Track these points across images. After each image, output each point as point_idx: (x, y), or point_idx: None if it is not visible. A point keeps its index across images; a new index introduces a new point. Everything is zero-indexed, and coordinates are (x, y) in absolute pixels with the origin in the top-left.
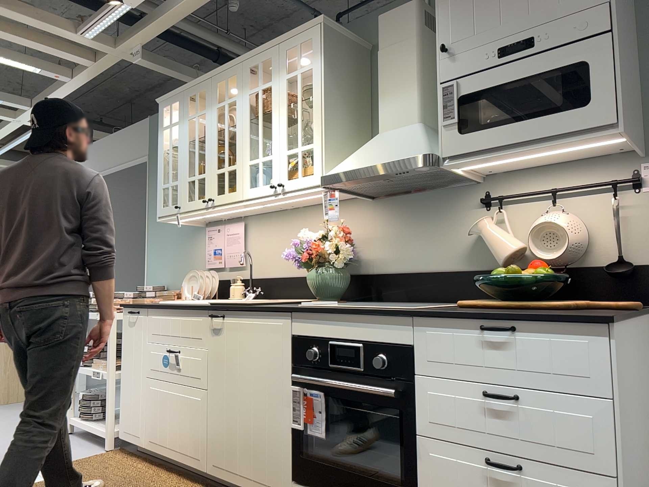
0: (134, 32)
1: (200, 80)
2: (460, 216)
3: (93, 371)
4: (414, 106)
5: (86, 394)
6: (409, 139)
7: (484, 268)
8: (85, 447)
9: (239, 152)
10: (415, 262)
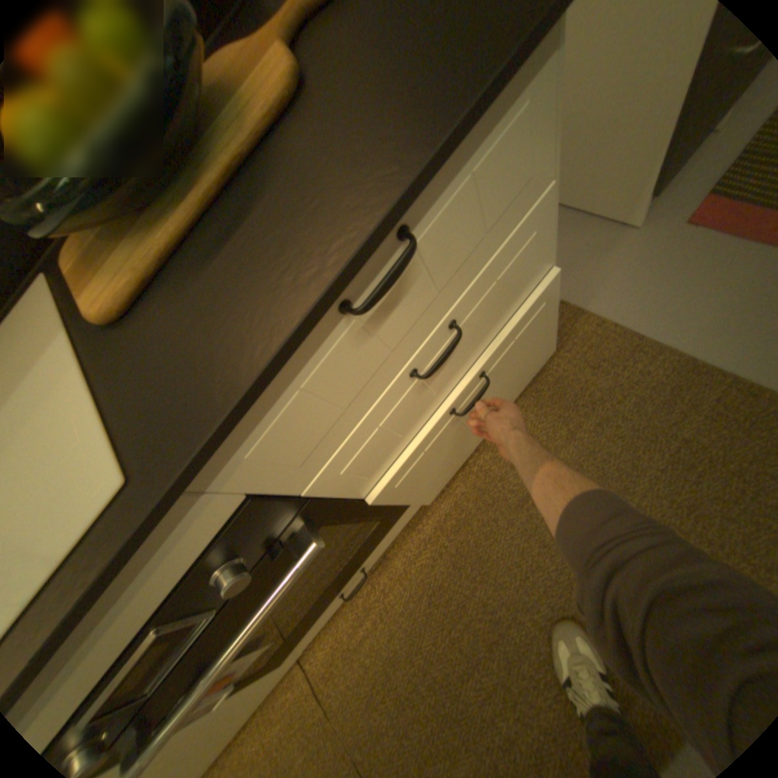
0: None
1: None
2: None
3: None
4: None
5: None
6: None
7: None
8: None
9: None
10: None
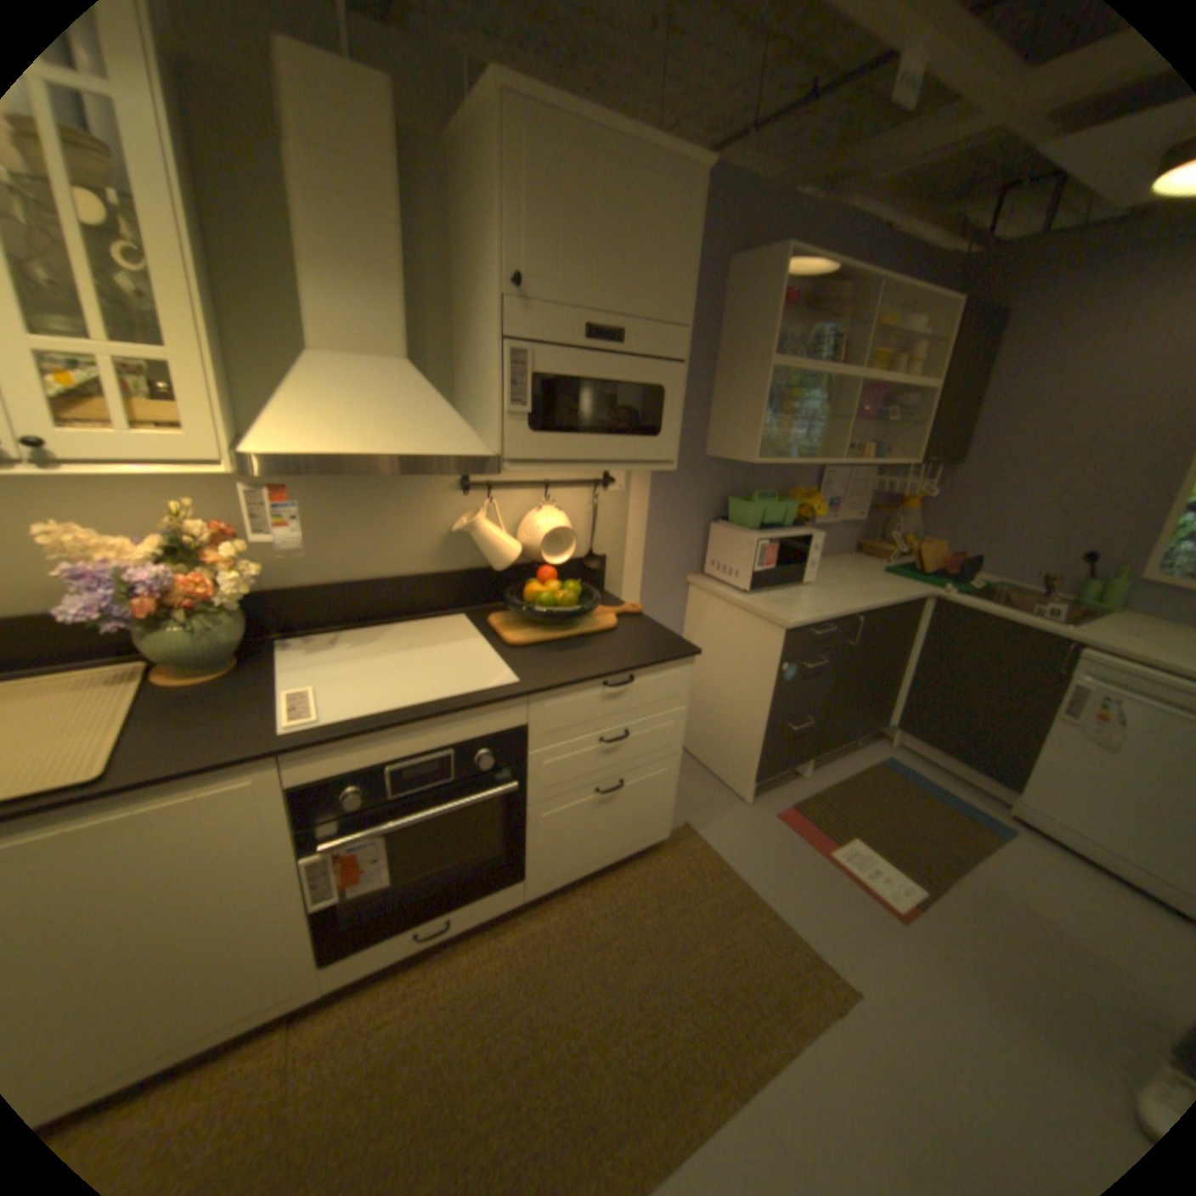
0: None
1: None
2: (429, 501)
3: None
4: (397, 323)
5: None
6: (425, 403)
7: (462, 568)
8: None
9: None
10: (354, 565)
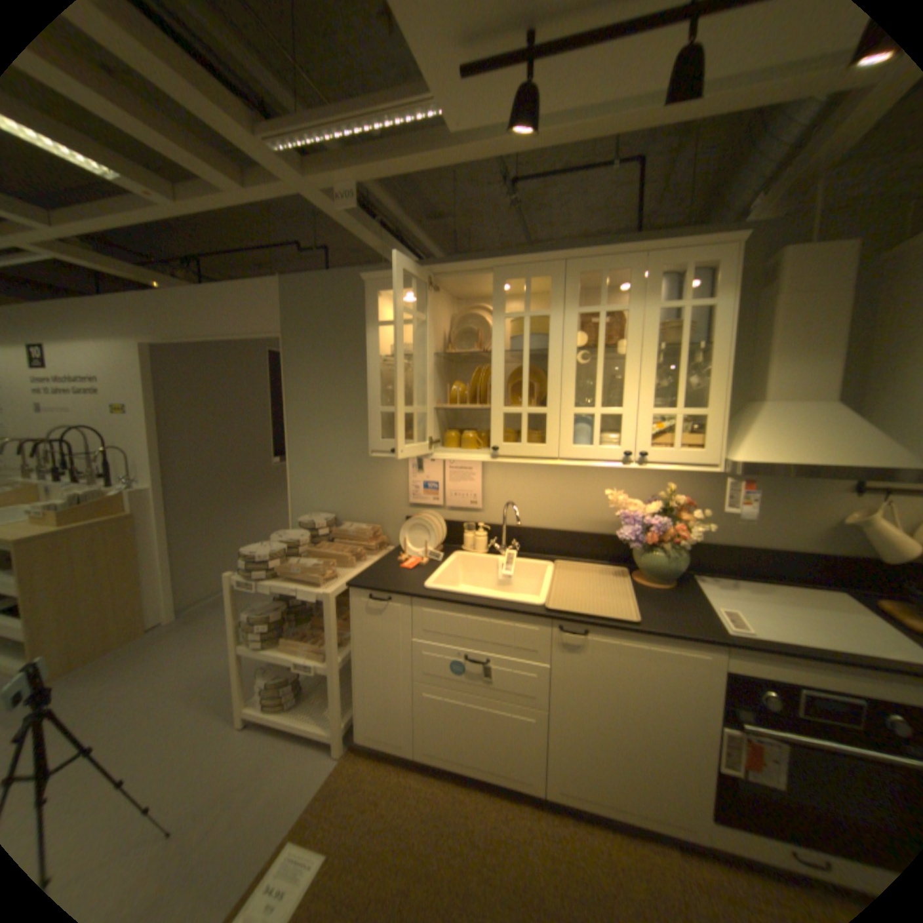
0: (353, 156)
1: (467, 266)
2: (823, 498)
3: (292, 662)
4: (835, 379)
5: (266, 682)
6: (858, 430)
7: (846, 555)
8: (294, 759)
9: (556, 393)
10: (753, 537)
